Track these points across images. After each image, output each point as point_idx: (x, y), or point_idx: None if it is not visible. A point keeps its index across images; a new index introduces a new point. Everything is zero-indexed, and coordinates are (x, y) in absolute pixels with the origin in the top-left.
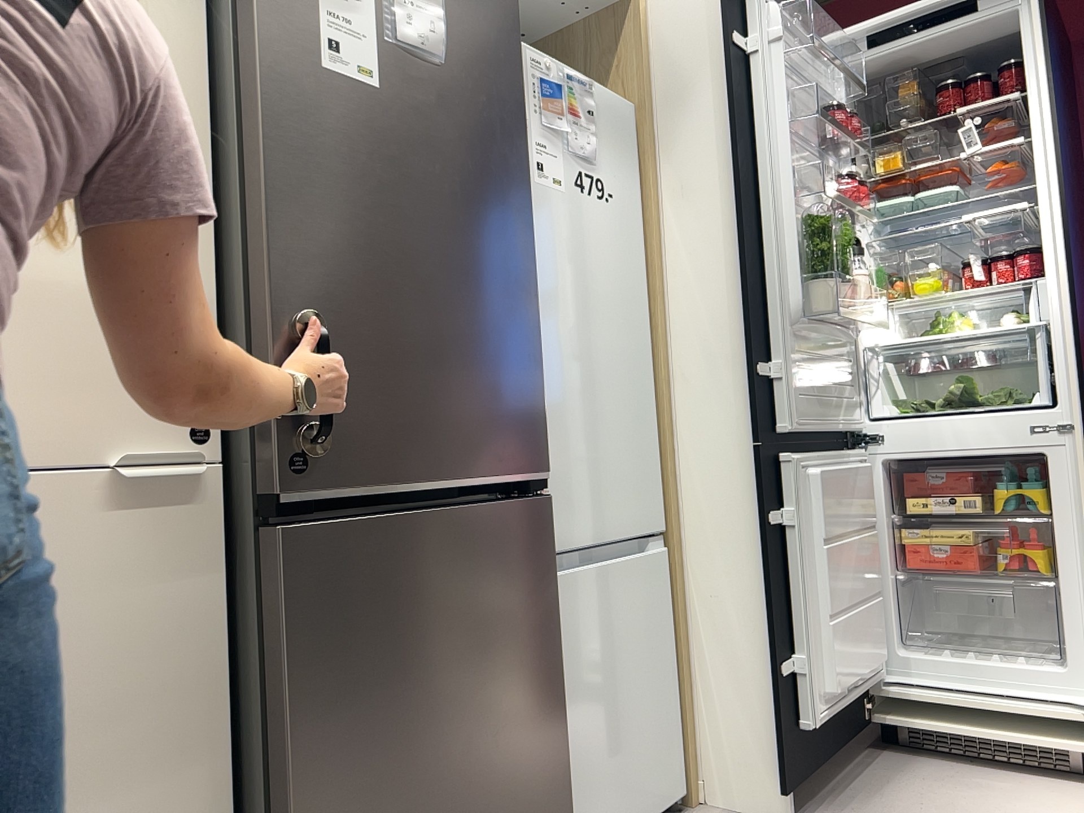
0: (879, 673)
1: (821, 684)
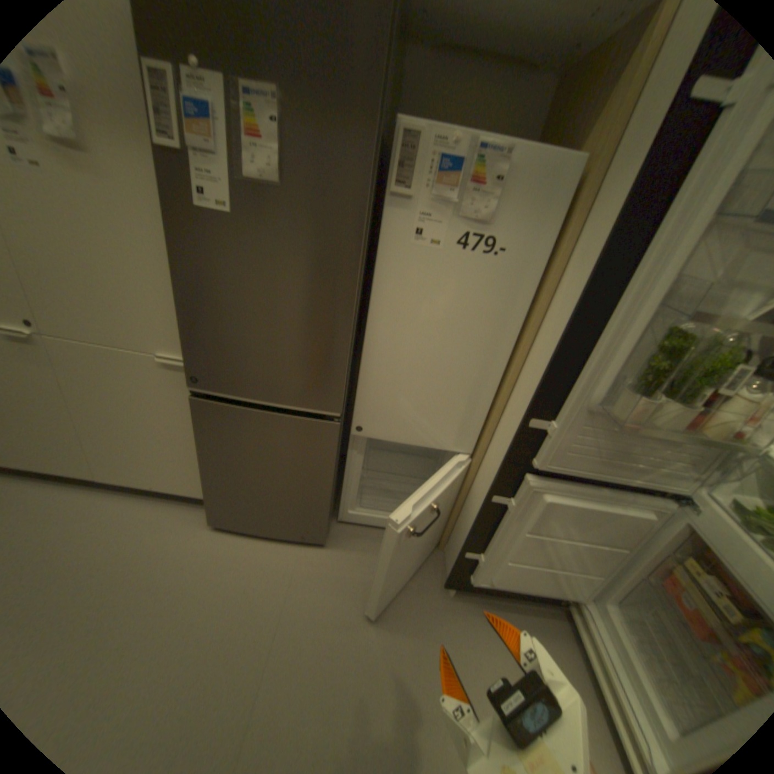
0: (575, 599)
1: (491, 575)
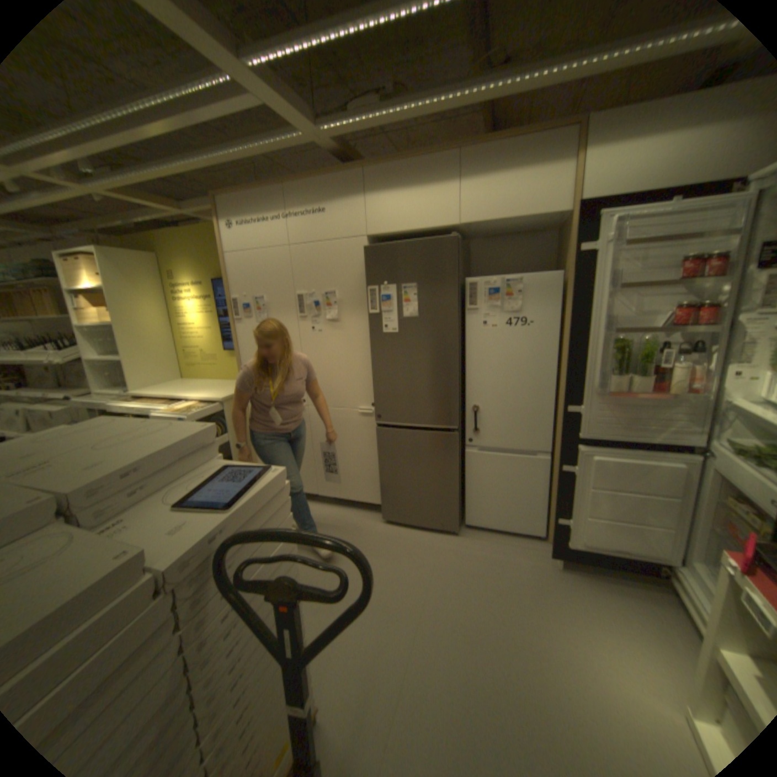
0: (665, 562)
1: (582, 537)
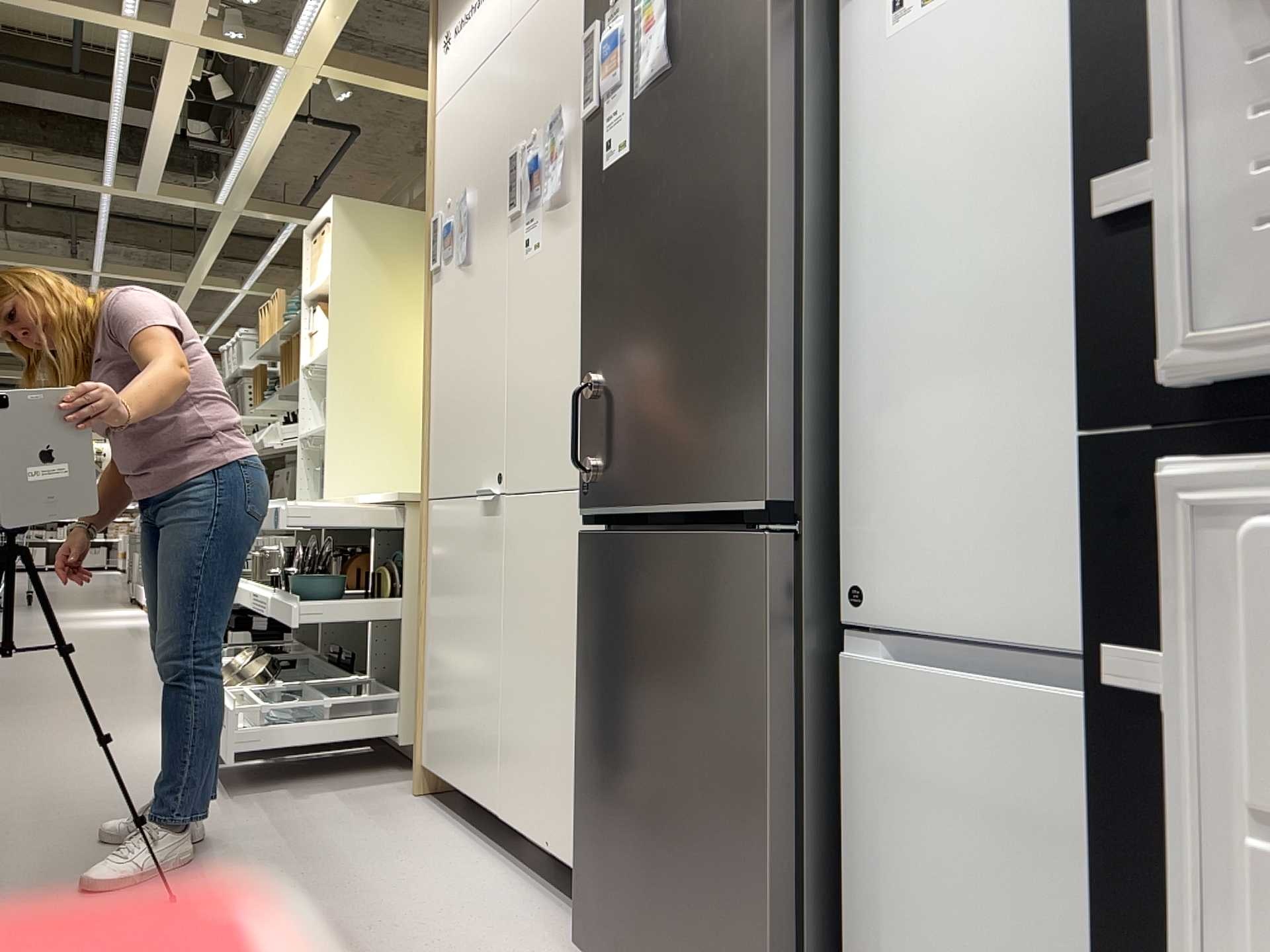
0: None
1: None
